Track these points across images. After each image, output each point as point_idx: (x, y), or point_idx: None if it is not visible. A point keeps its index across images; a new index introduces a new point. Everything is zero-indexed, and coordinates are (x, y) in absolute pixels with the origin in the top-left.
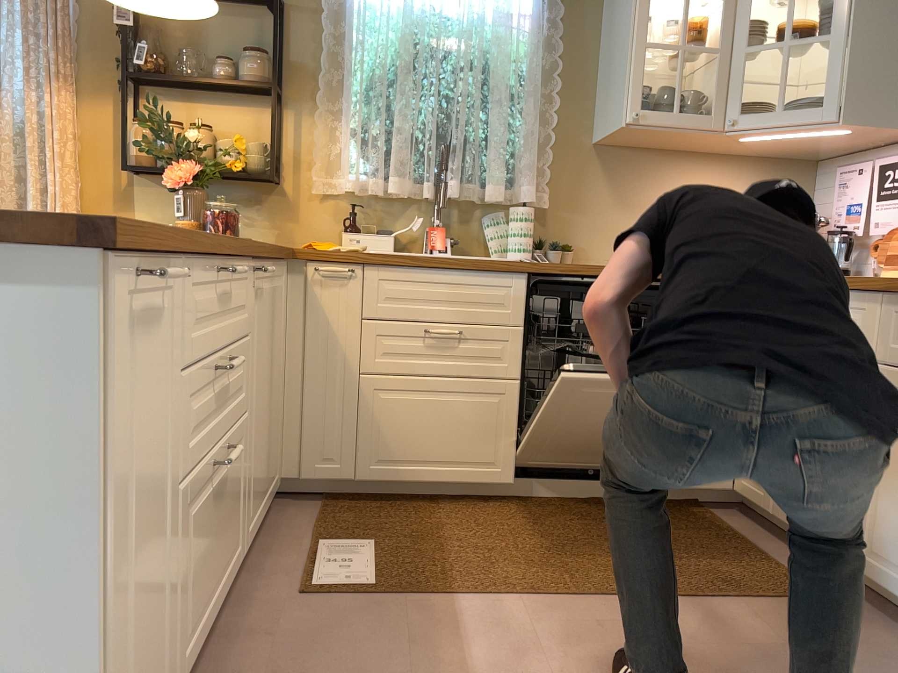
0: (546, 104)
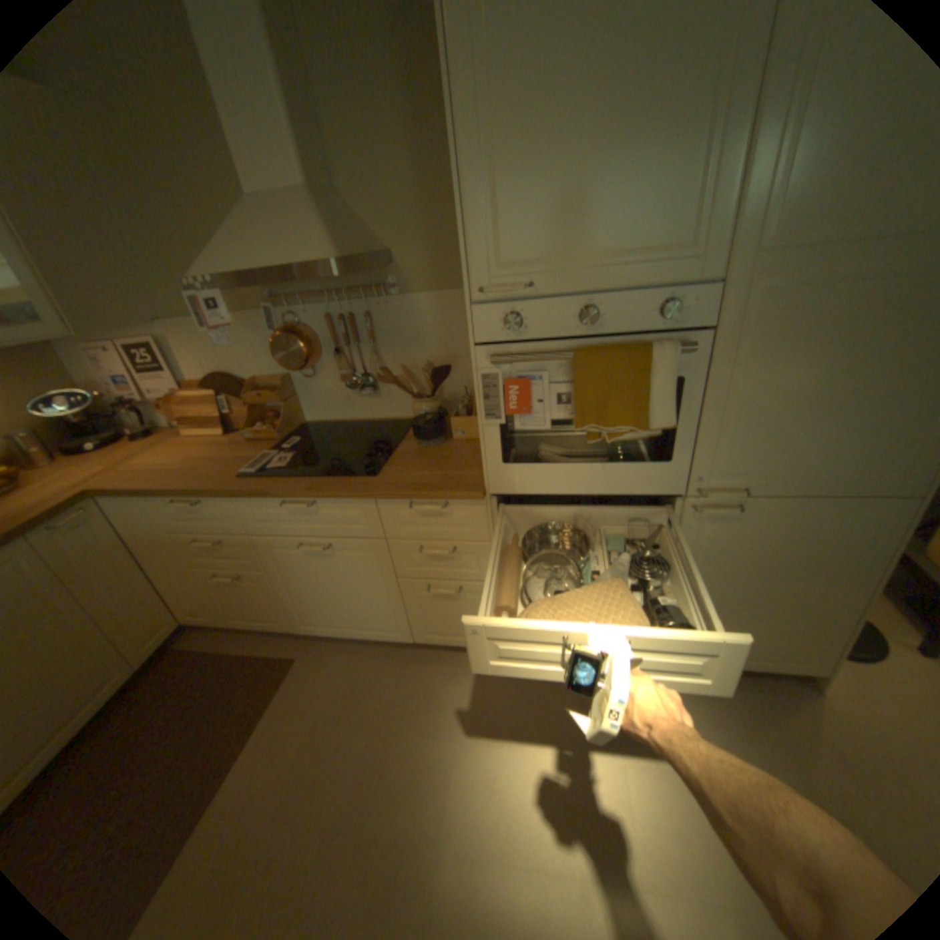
0: None
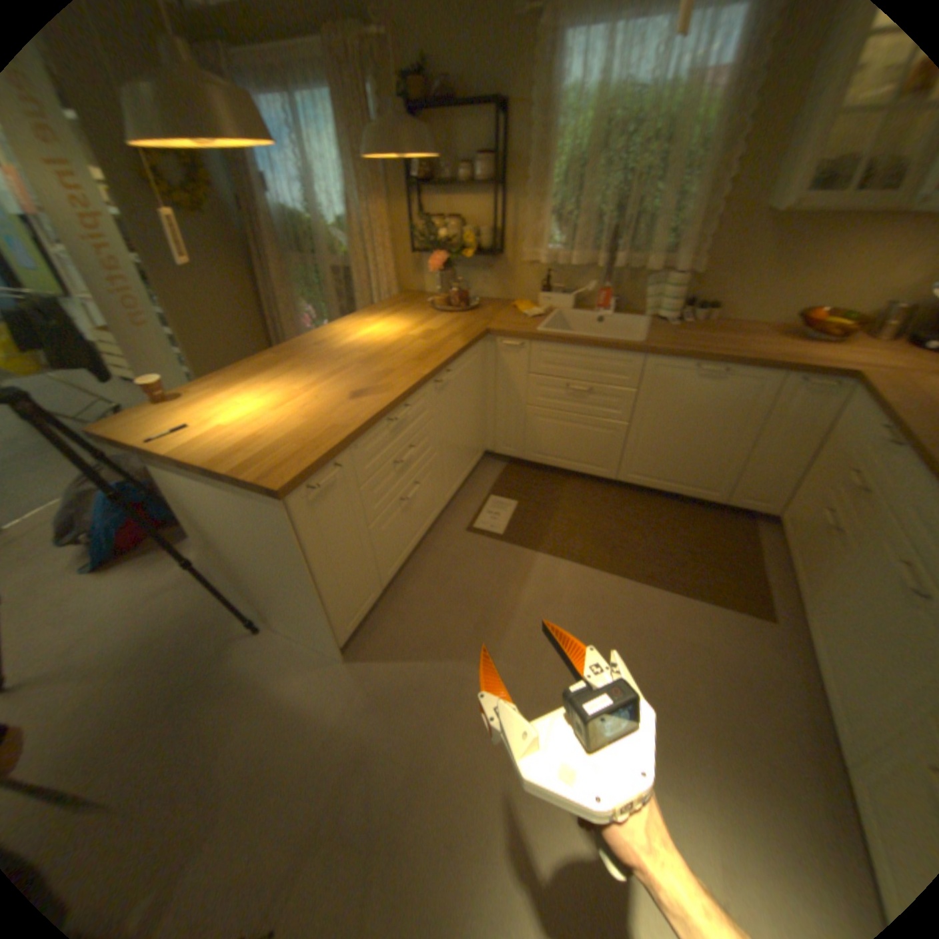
0: (725, 170)
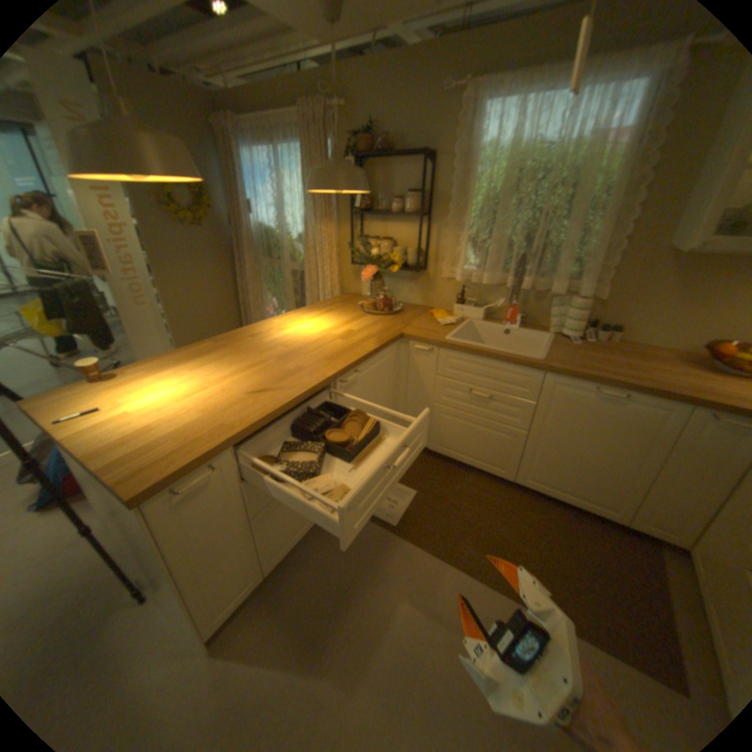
0: (626, 212)
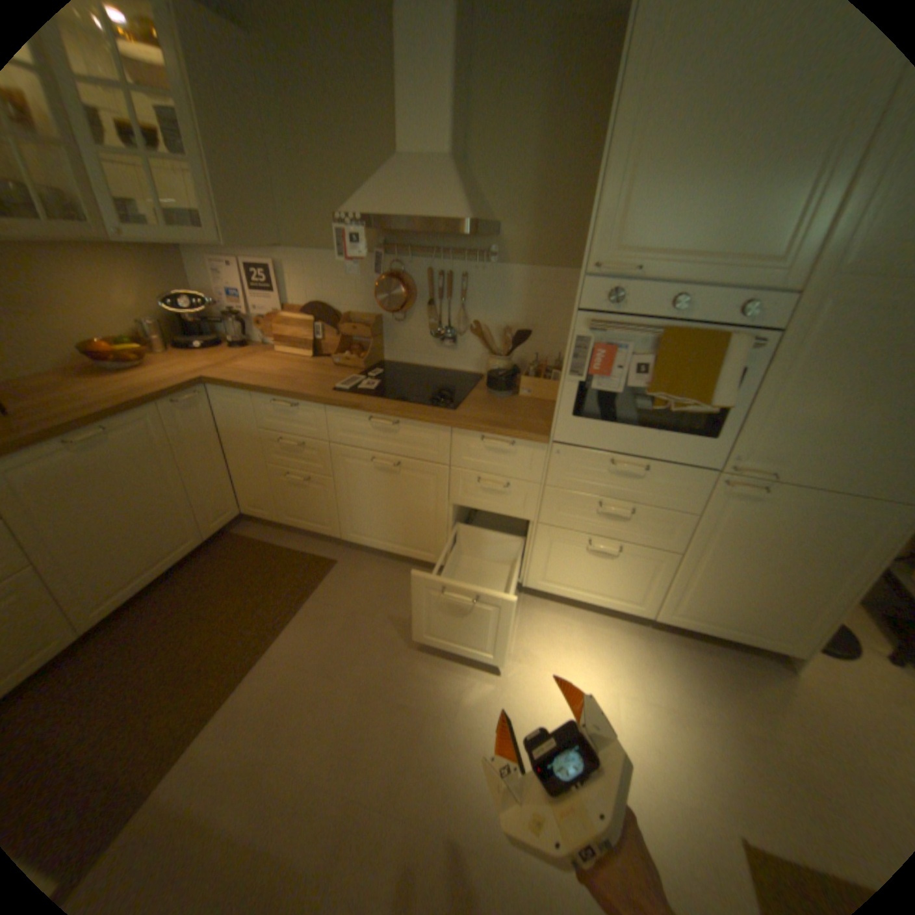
0: None
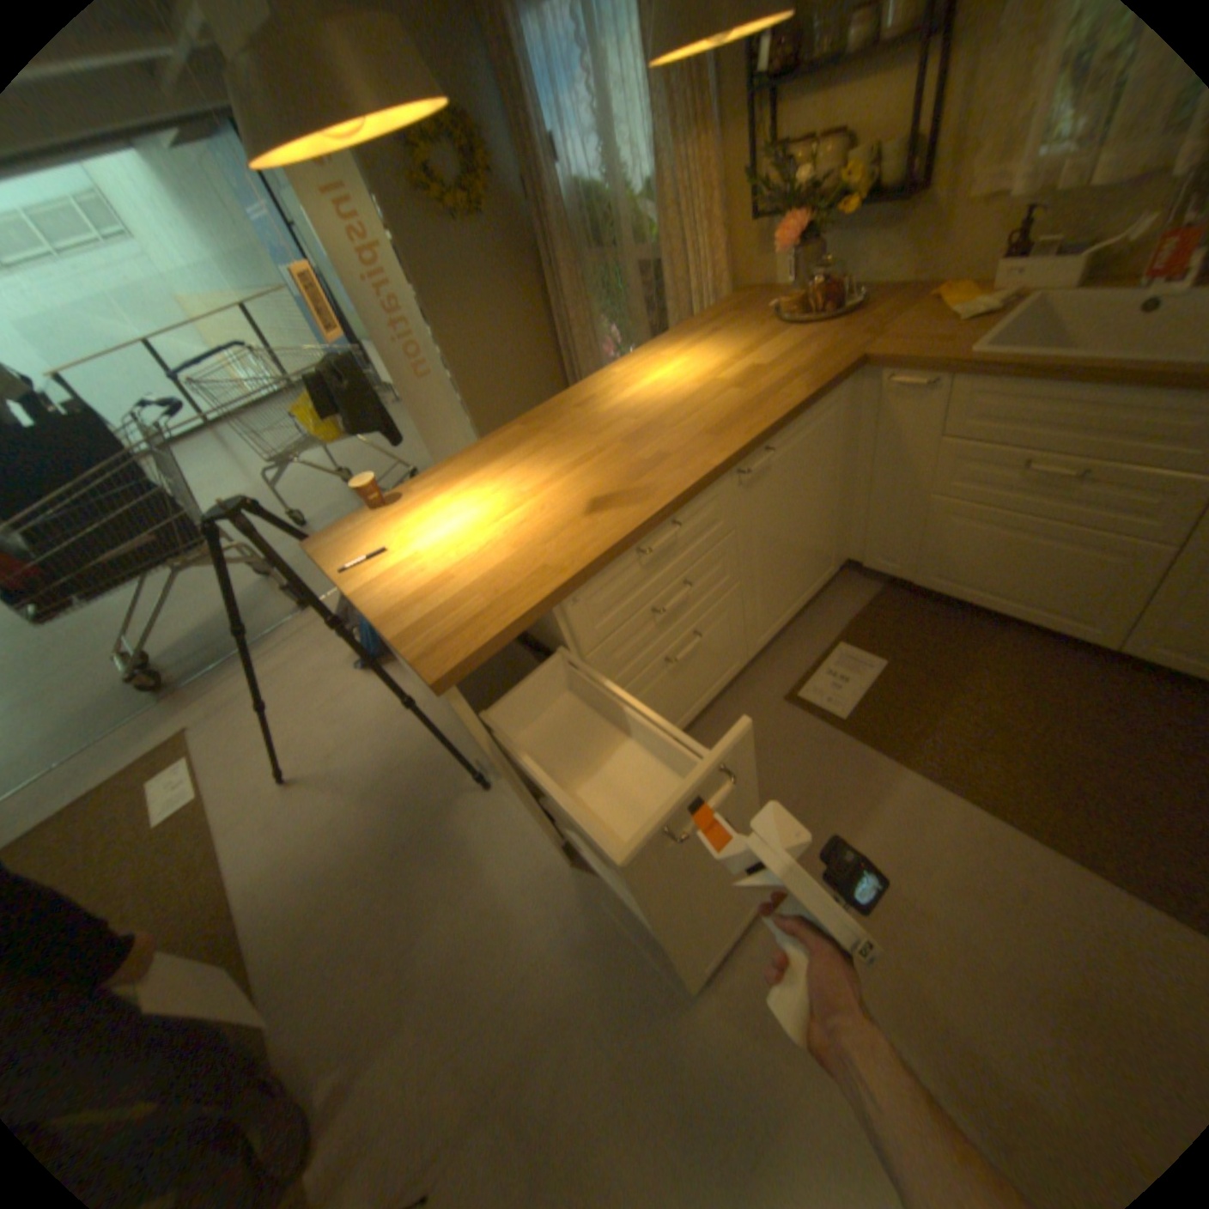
0: None
